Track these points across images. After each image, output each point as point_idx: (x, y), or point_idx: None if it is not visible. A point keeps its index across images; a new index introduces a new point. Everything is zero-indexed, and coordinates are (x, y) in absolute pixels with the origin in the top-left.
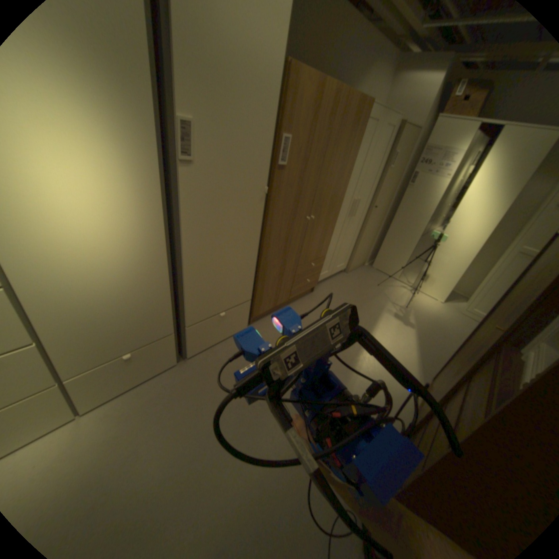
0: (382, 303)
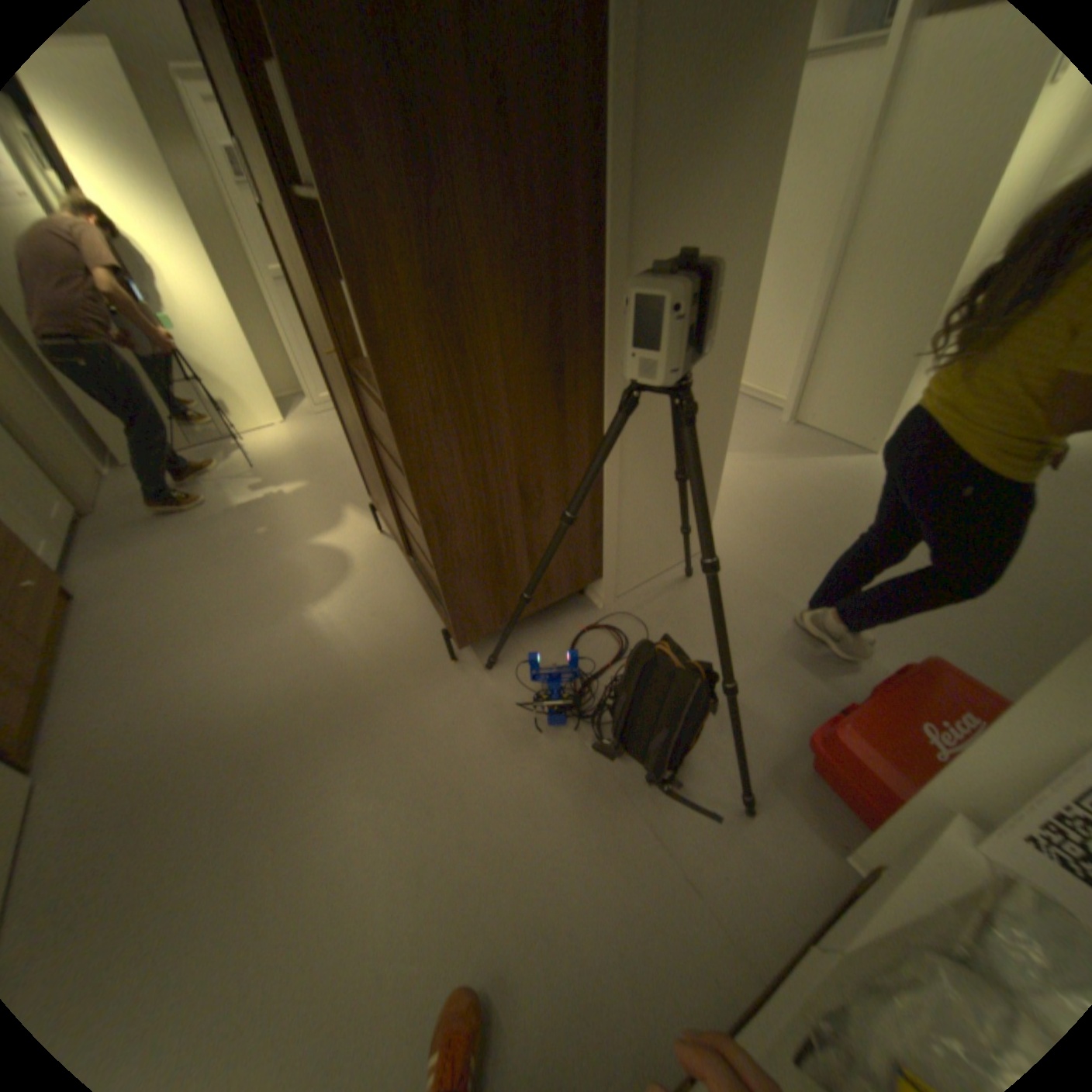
0: (215, 495)
